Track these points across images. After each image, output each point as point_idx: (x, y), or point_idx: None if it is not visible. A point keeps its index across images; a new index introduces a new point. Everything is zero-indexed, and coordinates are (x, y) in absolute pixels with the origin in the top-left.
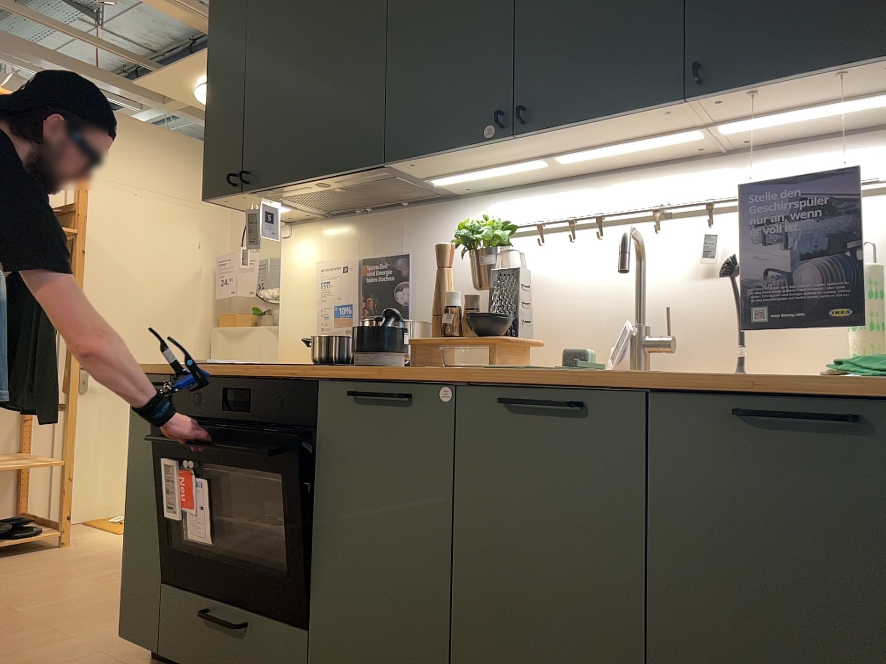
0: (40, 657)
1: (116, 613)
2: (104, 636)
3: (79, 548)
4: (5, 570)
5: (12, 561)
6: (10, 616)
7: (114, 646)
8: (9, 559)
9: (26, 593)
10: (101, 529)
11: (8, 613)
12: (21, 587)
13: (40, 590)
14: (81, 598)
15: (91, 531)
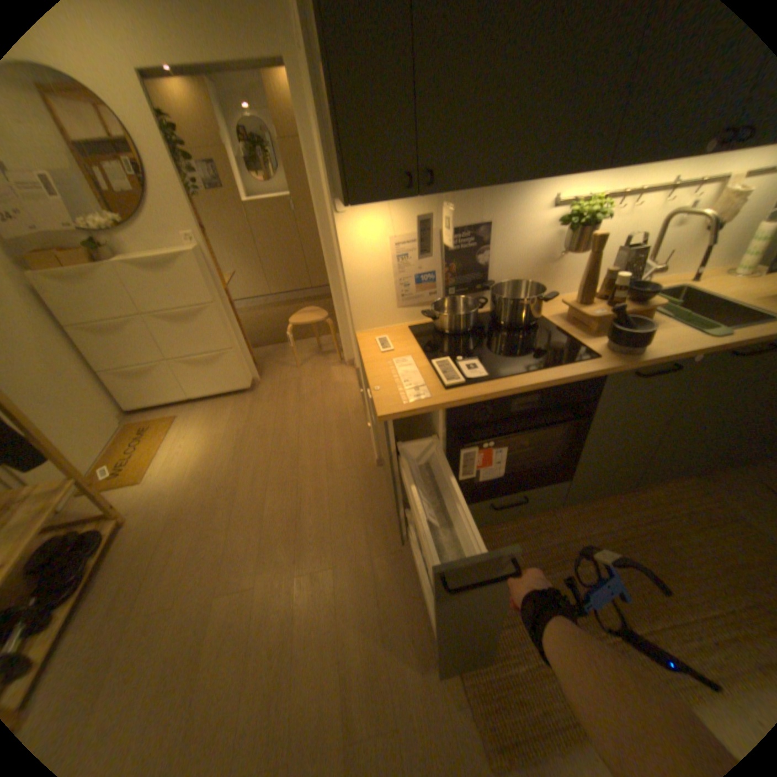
0: (351, 591)
1: (310, 532)
2: (345, 549)
3: (142, 516)
4: (137, 577)
5: (116, 568)
6: (255, 594)
7: (365, 548)
8: (107, 568)
9: (213, 574)
10: (109, 490)
11: (245, 594)
12: (194, 574)
13: (217, 564)
14: (262, 543)
15: (104, 497)
